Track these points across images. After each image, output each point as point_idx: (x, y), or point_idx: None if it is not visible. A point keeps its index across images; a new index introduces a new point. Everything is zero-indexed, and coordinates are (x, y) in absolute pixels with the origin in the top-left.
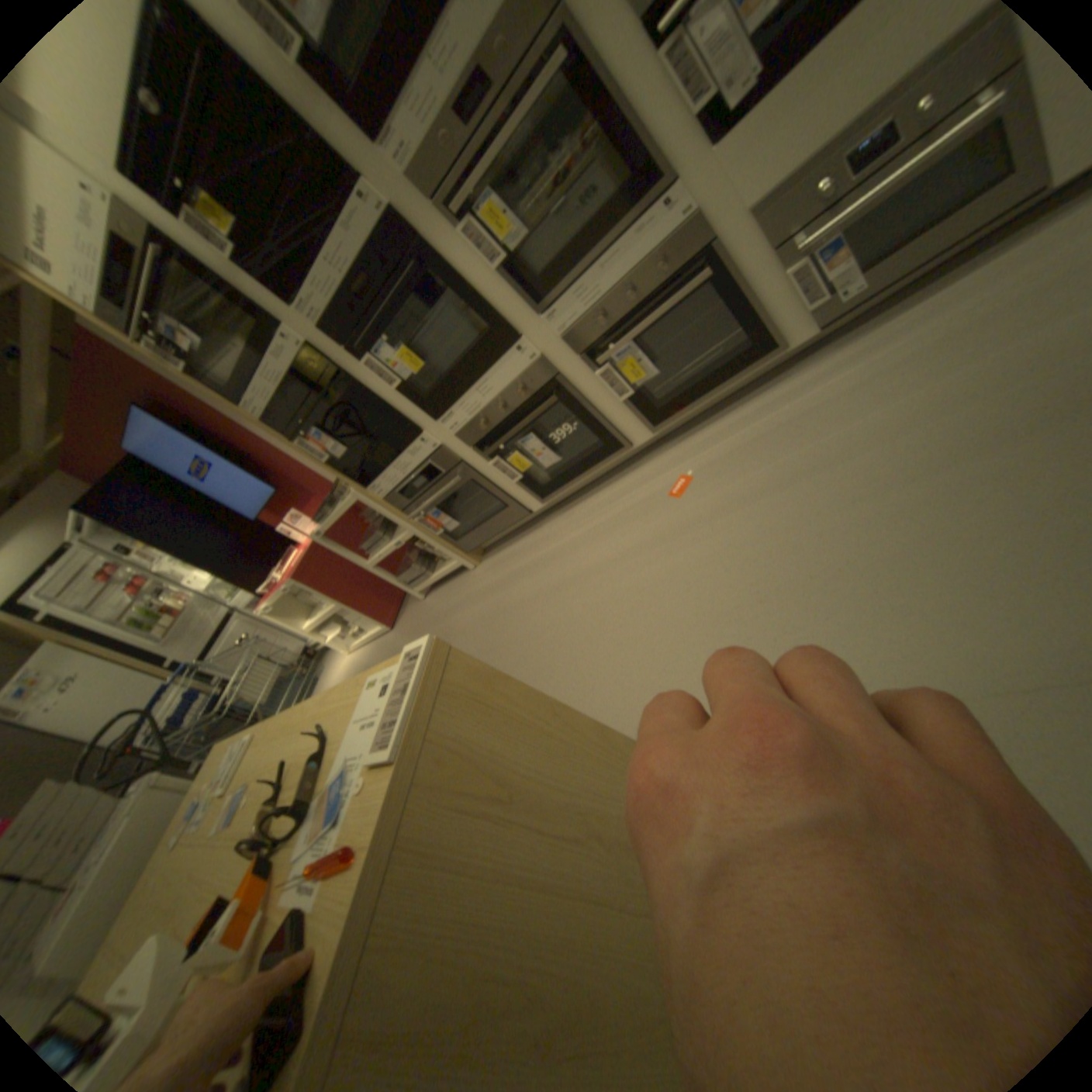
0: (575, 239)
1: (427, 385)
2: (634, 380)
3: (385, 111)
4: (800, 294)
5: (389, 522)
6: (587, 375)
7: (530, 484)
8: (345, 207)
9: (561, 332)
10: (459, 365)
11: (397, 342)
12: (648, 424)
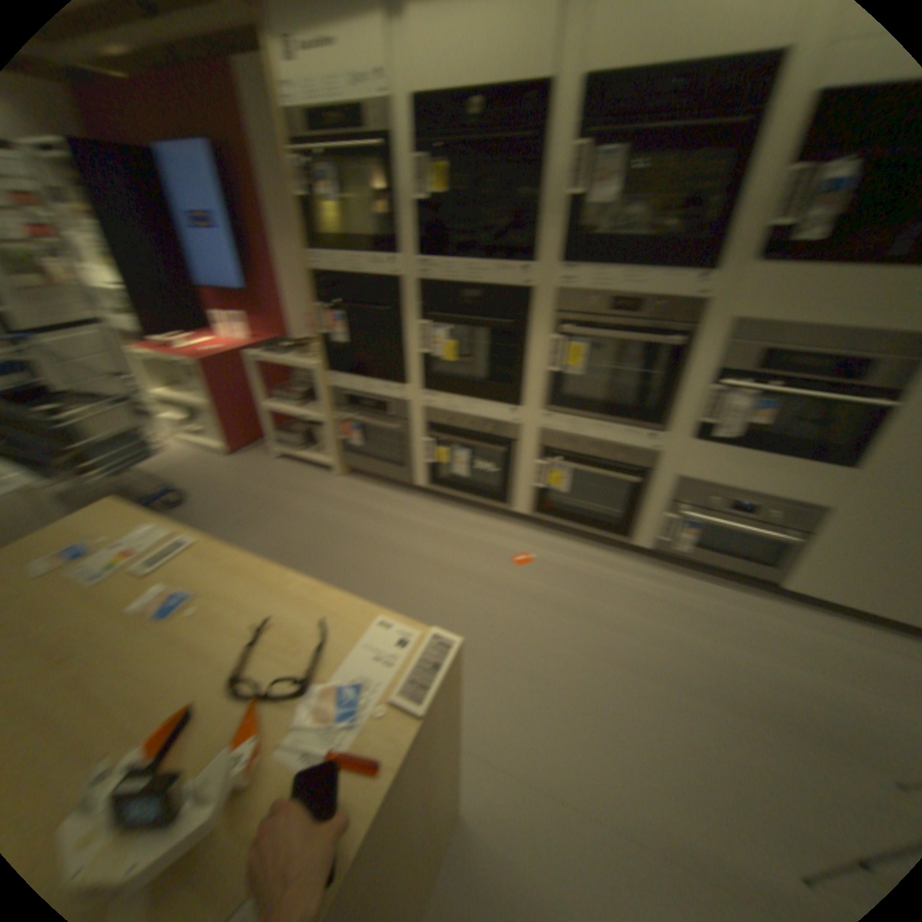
0: (597, 400)
1: (441, 368)
2: (552, 484)
3: (584, 262)
4: (661, 528)
5: (313, 395)
6: (532, 457)
7: (433, 468)
8: (512, 264)
9: (544, 428)
10: (469, 377)
11: (454, 336)
12: (533, 508)
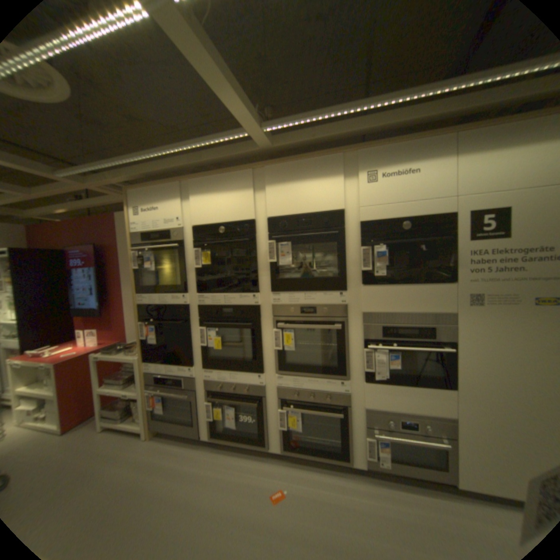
0: (305, 365)
1: (211, 355)
2: (289, 428)
3: (280, 292)
4: (365, 452)
5: (128, 381)
6: (273, 409)
7: (209, 426)
8: (244, 295)
9: (277, 387)
10: (229, 359)
11: (217, 335)
12: (280, 449)
